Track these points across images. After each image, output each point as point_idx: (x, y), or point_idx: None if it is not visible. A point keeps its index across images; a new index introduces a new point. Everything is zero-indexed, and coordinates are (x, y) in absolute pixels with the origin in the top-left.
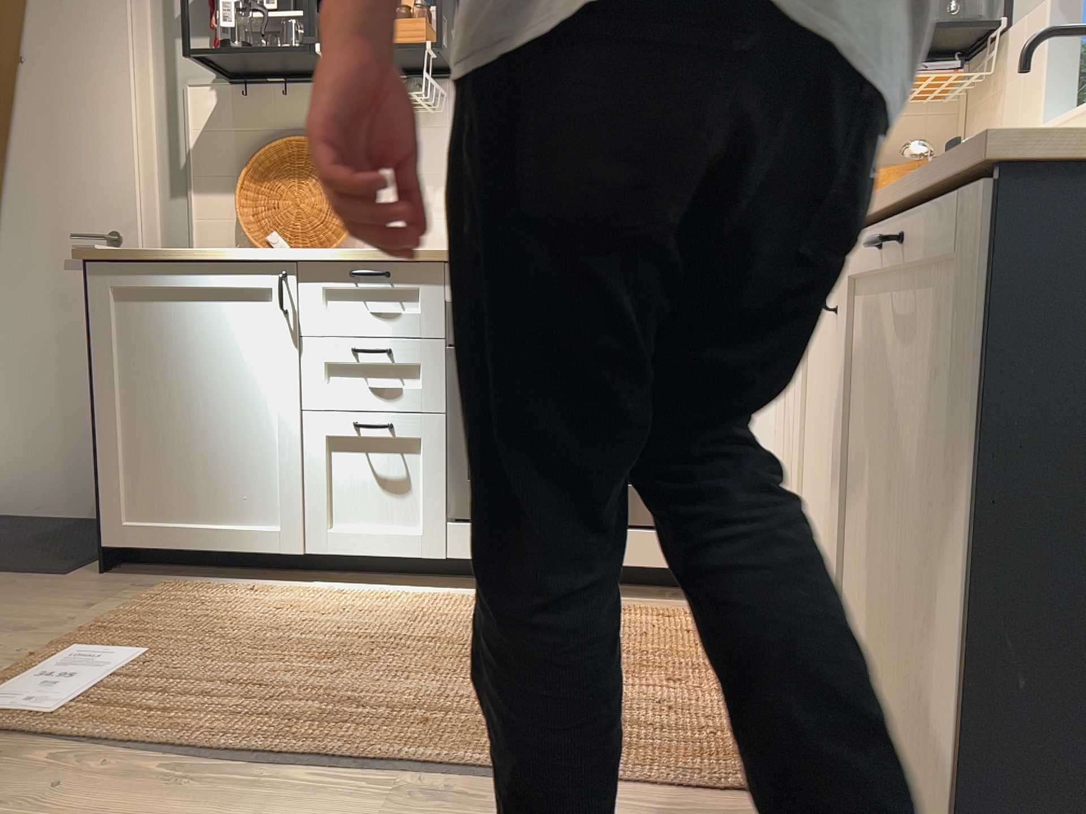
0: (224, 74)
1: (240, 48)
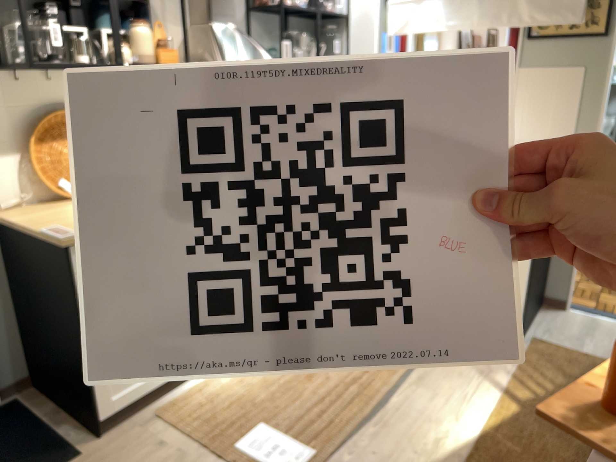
0: (4, 65)
1: (62, 59)
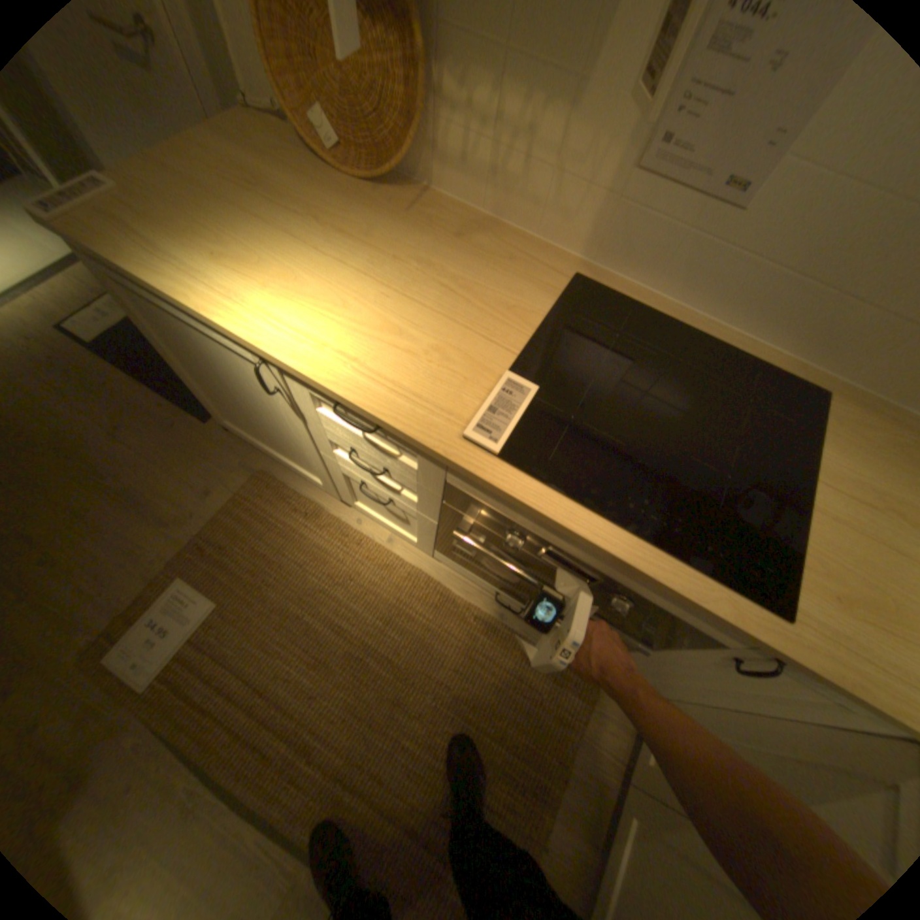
0: None
1: None
